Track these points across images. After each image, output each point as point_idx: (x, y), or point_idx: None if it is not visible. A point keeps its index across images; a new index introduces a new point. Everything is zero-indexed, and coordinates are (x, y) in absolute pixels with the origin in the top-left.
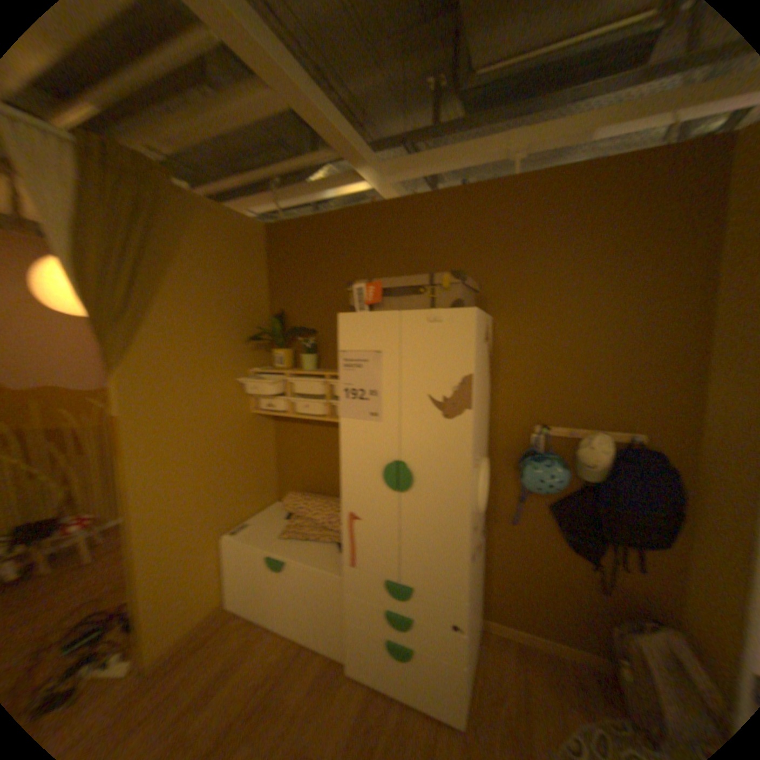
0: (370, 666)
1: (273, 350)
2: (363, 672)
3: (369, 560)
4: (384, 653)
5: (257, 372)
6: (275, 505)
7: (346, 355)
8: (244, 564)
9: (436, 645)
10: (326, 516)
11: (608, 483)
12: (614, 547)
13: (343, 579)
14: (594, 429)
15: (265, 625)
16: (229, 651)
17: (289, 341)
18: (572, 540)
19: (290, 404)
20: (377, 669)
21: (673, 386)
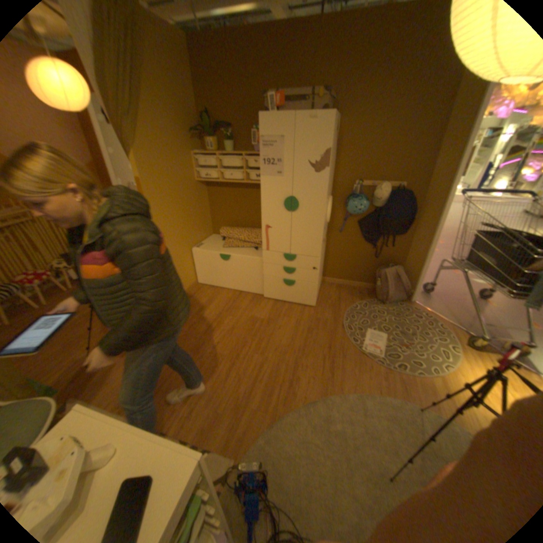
0: (276, 291)
1: (203, 140)
2: (273, 294)
3: (276, 247)
4: (283, 285)
5: (197, 154)
6: (214, 236)
7: (265, 139)
8: (209, 260)
9: (306, 277)
10: (247, 237)
11: (386, 207)
12: (384, 237)
13: (263, 257)
14: (384, 181)
15: (223, 286)
16: (209, 295)
17: (214, 133)
18: (366, 236)
19: (221, 175)
20: (279, 292)
21: (424, 156)
